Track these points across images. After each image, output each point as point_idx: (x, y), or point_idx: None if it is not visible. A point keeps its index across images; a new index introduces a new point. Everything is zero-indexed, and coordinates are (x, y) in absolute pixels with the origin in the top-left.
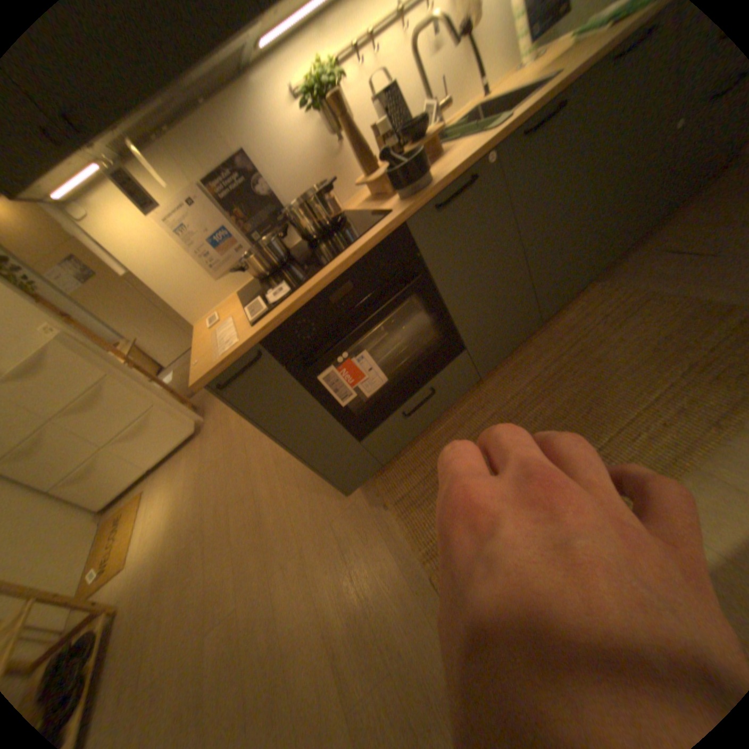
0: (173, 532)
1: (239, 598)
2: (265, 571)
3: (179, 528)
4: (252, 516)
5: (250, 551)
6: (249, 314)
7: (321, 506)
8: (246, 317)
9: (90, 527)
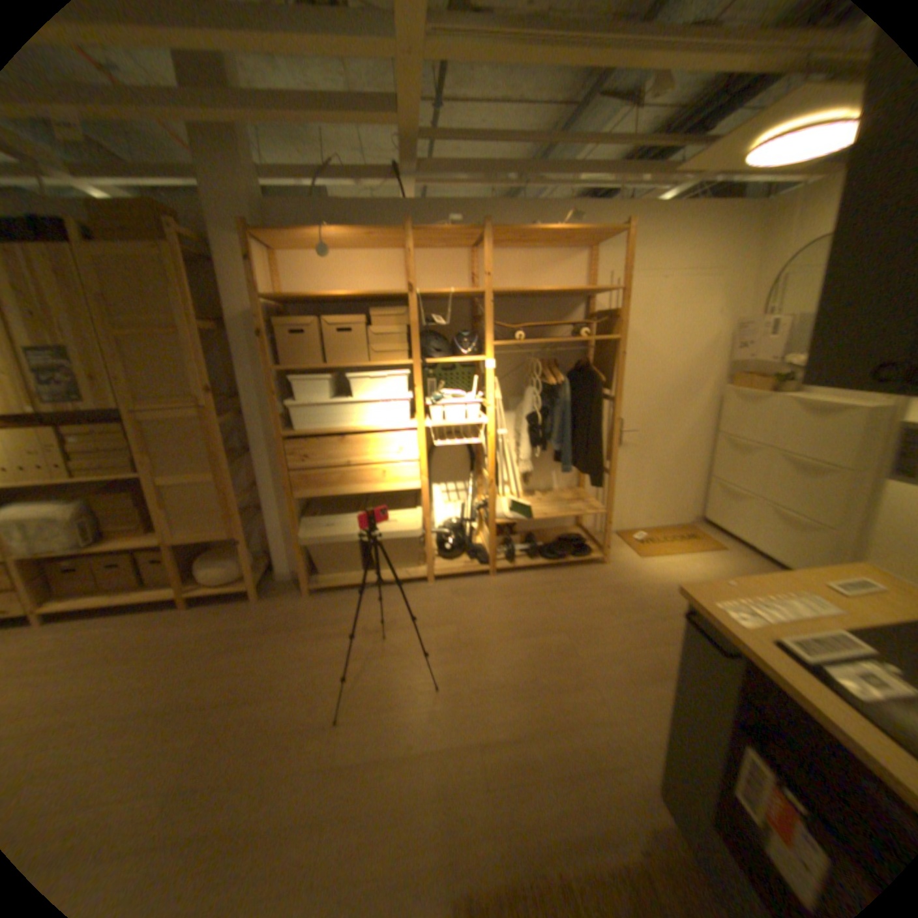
0: (666, 593)
1: (585, 662)
2: (602, 686)
3: (669, 597)
4: (669, 672)
5: (628, 671)
6: (803, 638)
7: (665, 761)
8: (810, 635)
9: (685, 519)
